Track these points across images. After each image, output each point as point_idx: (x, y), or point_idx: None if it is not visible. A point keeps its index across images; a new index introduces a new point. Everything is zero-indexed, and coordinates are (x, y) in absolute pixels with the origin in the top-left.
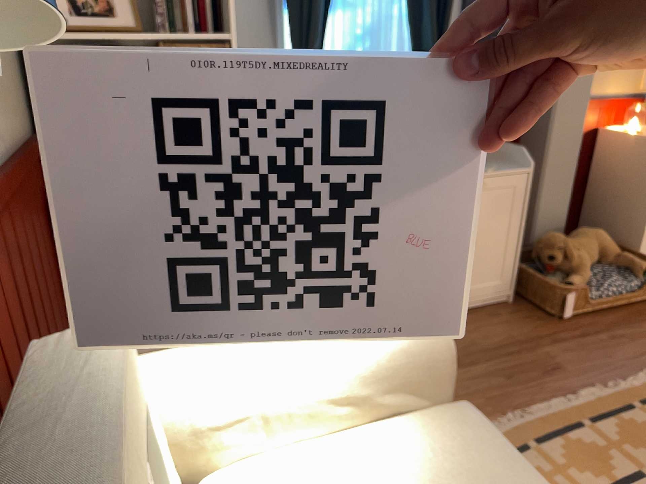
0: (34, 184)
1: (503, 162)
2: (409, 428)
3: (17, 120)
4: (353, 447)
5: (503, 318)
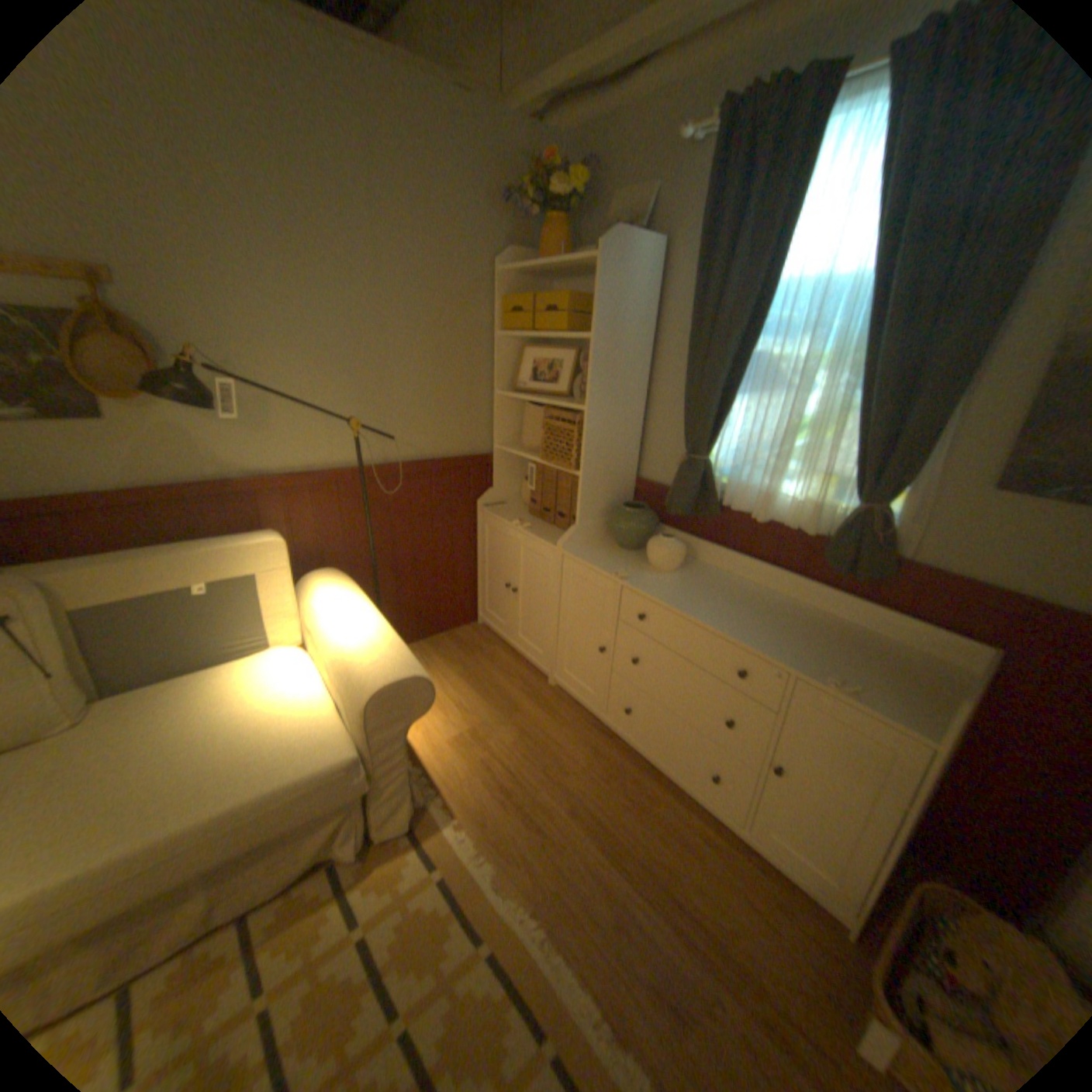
0: (462, 481)
1: (937, 710)
2: (324, 723)
3: (466, 441)
4: (309, 697)
5: (785, 925)
